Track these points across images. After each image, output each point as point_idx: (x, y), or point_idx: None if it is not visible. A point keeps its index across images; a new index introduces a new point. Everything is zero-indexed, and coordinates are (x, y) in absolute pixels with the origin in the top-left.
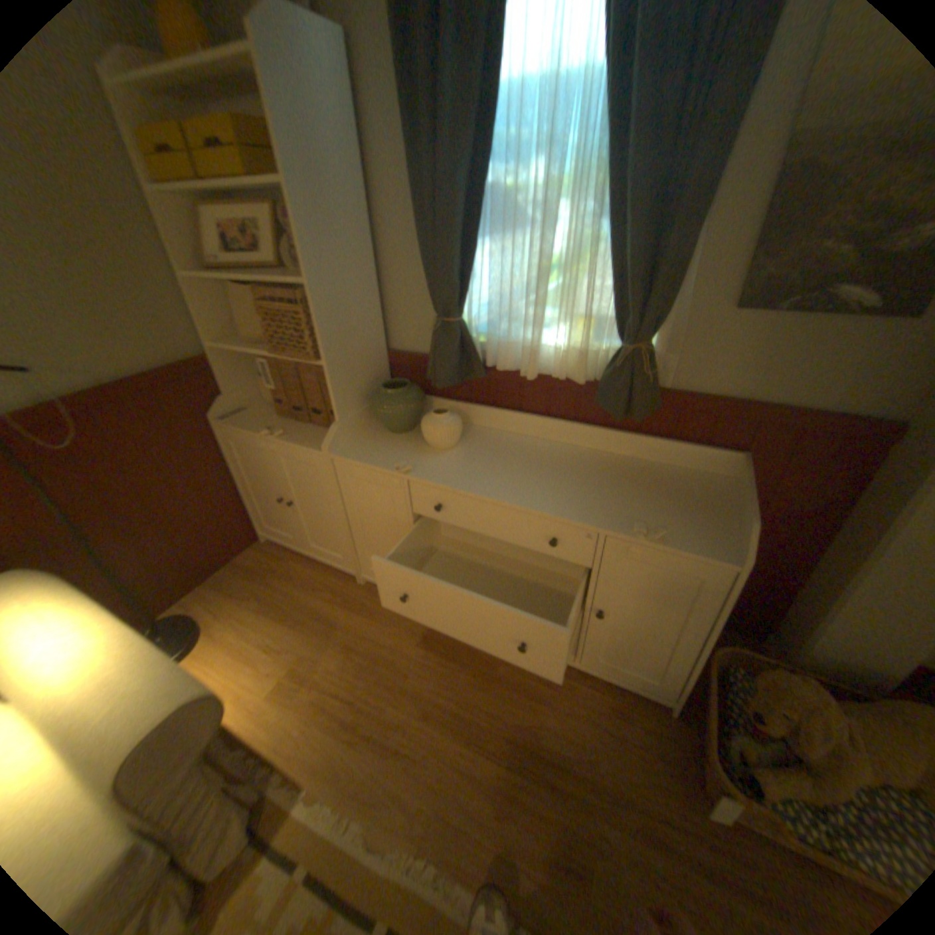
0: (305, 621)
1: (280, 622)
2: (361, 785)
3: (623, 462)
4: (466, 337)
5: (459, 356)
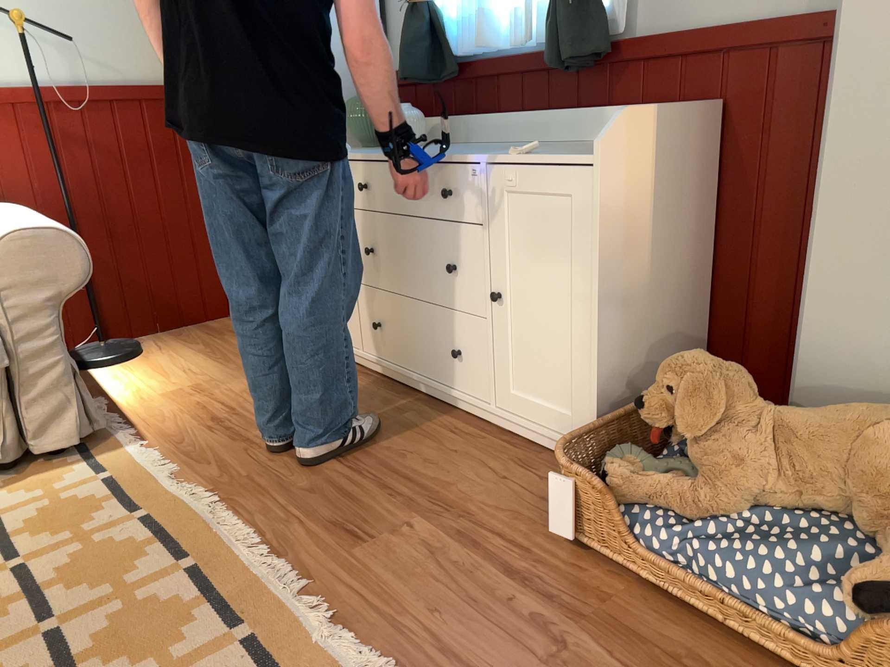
0: (236, 361)
1: (212, 359)
2: (197, 449)
3: (581, 144)
4: (433, 23)
5: (424, 44)
